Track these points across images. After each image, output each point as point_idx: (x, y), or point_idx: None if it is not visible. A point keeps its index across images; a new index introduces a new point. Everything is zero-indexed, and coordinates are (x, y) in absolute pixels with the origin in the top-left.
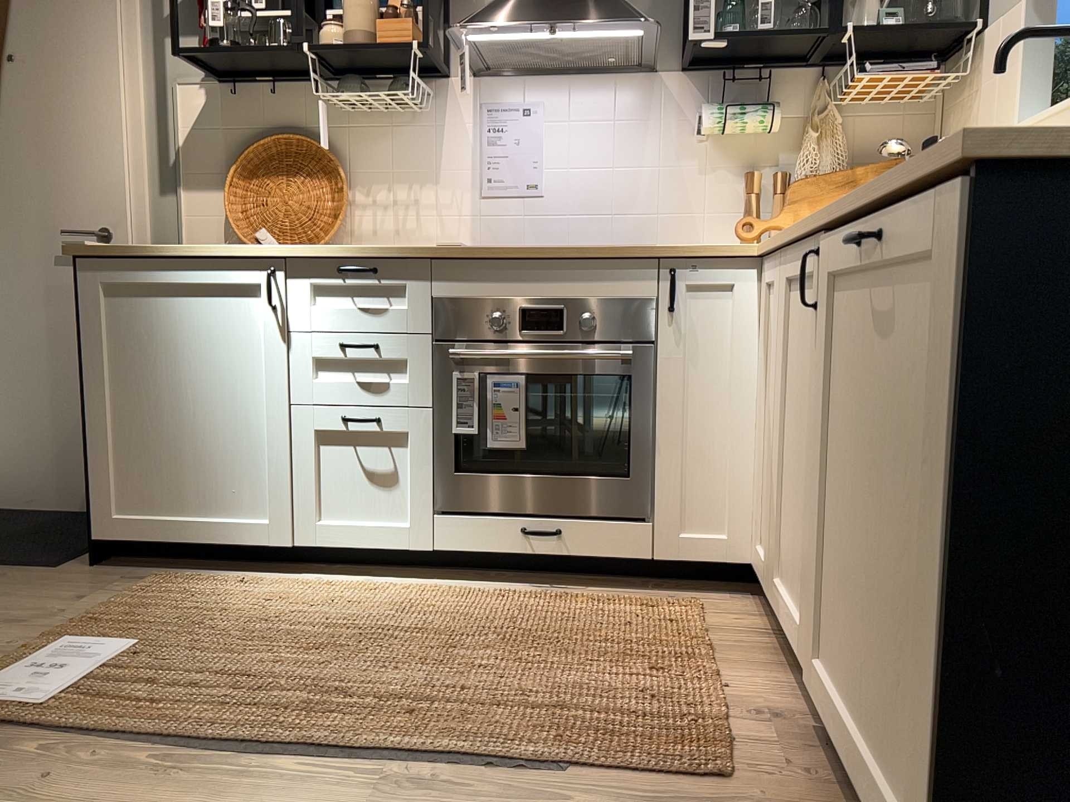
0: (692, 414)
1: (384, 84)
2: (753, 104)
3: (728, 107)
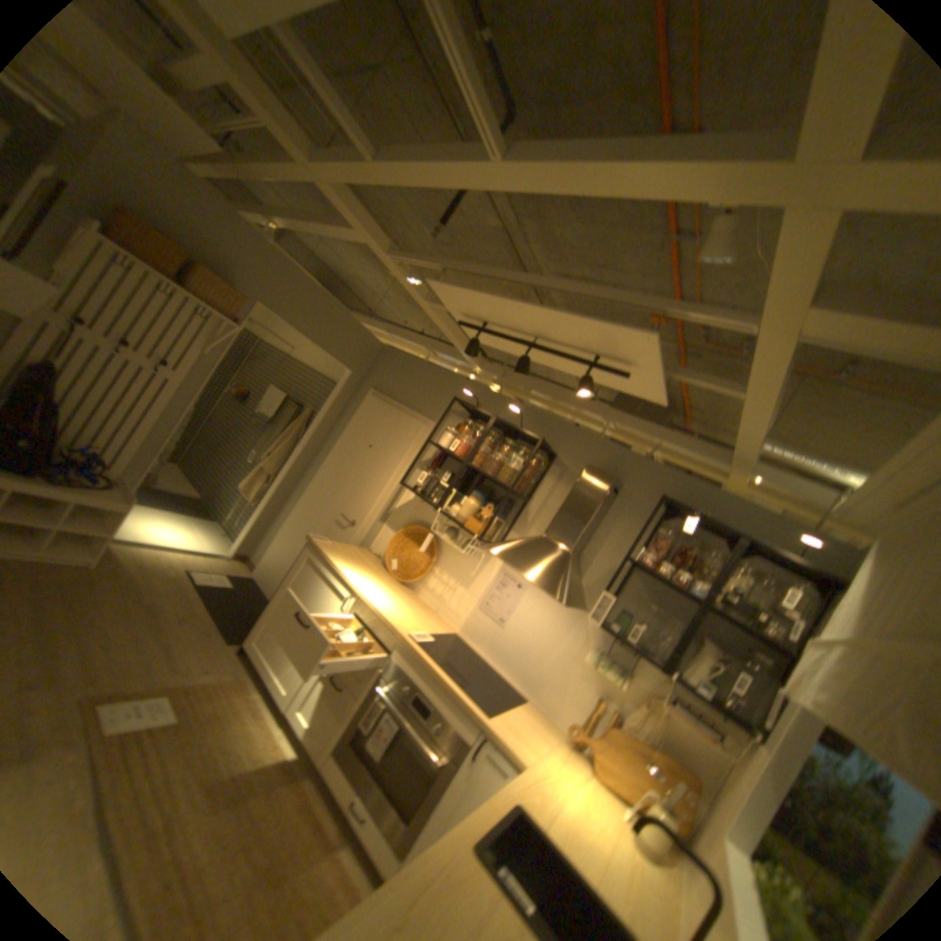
0: (449, 827)
1: (473, 536)
2: (620, 670)
3: (605, 662)
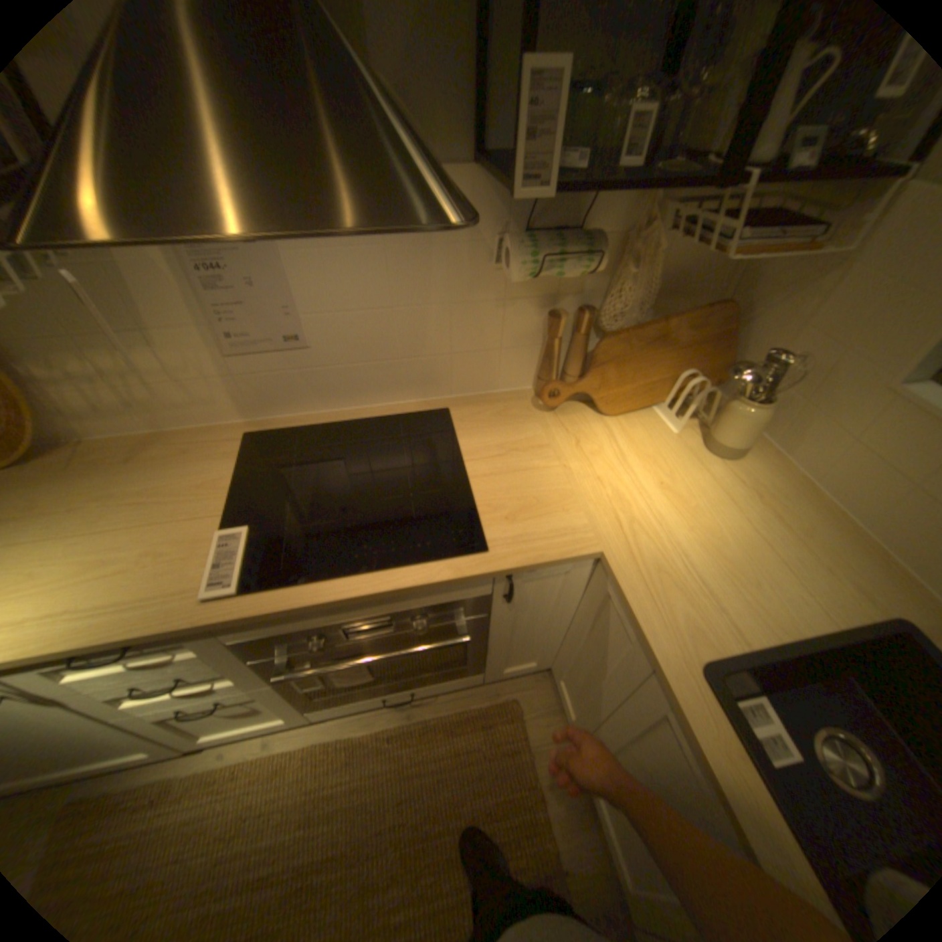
0: (515, 632)
1: None
2: (578, 238)
3: (547, 248)
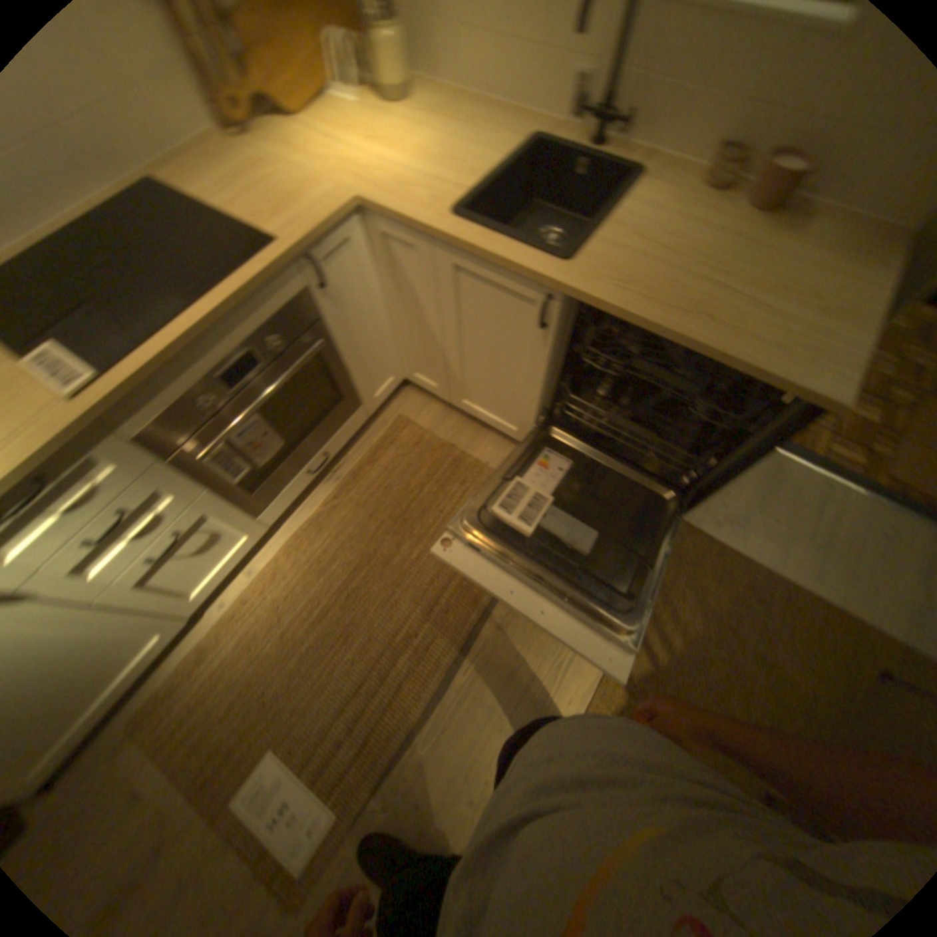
0: (358, 339)
1: None
2: None
3: None
